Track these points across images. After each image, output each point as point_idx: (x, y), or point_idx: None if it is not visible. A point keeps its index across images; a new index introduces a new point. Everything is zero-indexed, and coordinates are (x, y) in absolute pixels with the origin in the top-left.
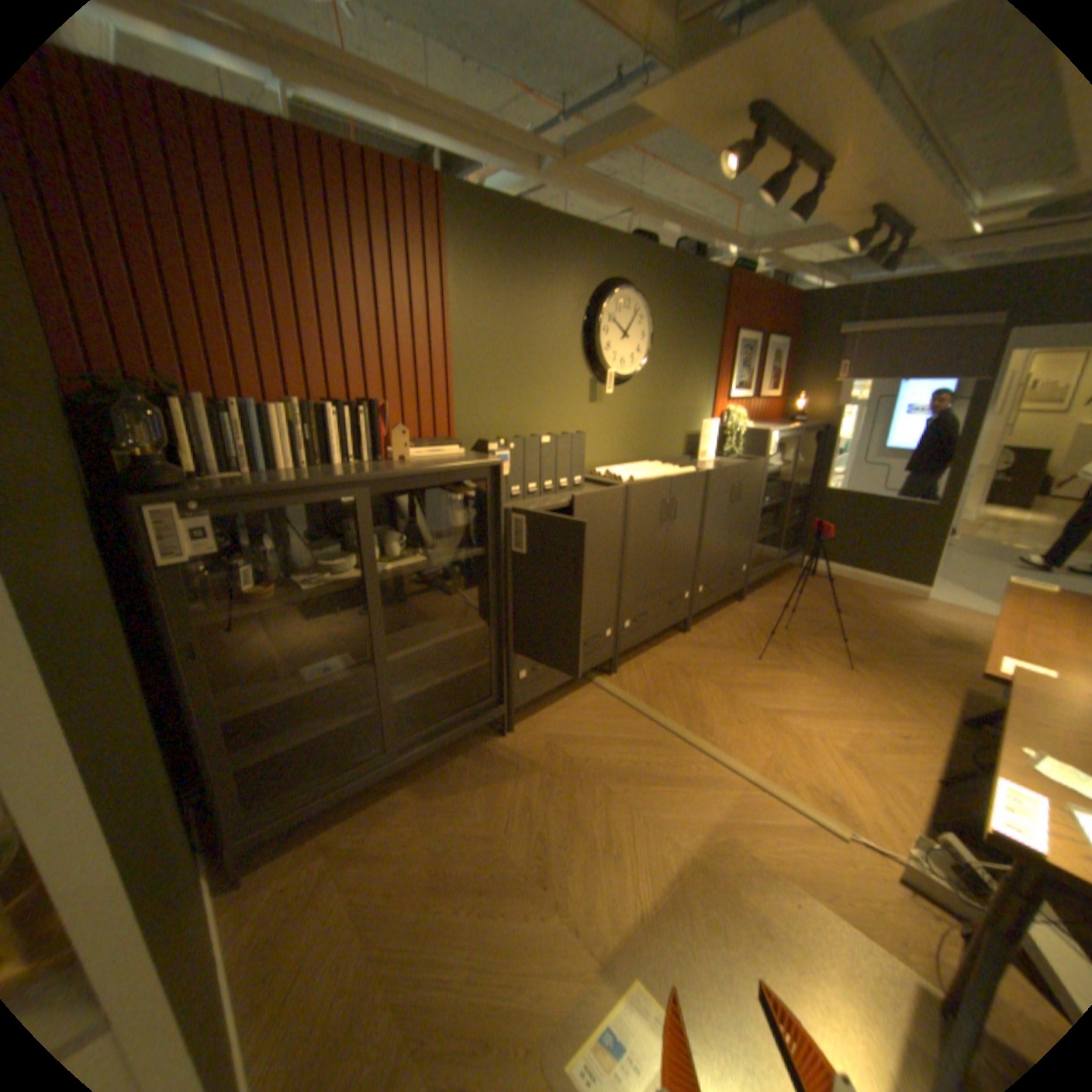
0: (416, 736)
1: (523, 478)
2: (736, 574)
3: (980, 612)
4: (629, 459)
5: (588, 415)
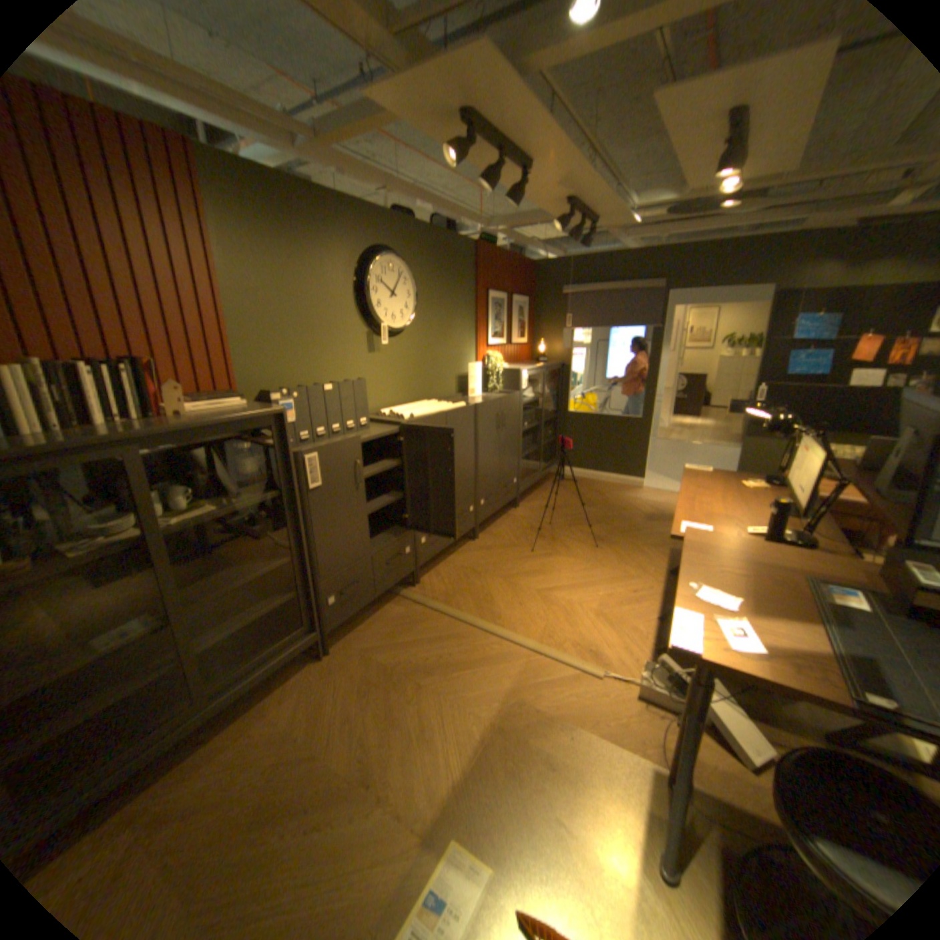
0: (227, 679)
1: (311, 422)
2: (509, 486)
3: (675, 492)
4: (410, 399)
5: (369, 363)
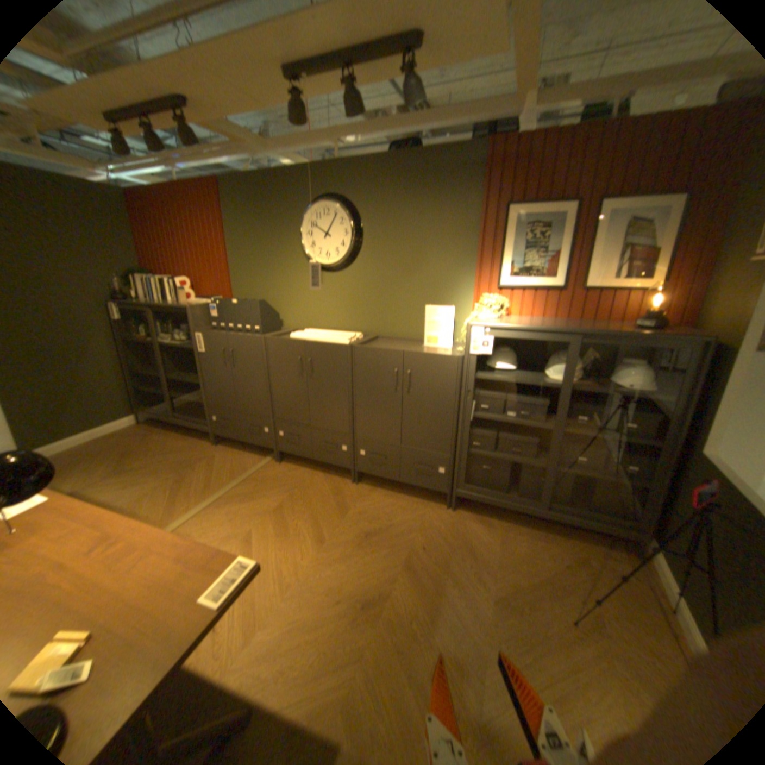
0: (180, 414)
1: (226, 319)
2: (423, 467)
3: None
4: (353, 328)
5: (311, 291)
